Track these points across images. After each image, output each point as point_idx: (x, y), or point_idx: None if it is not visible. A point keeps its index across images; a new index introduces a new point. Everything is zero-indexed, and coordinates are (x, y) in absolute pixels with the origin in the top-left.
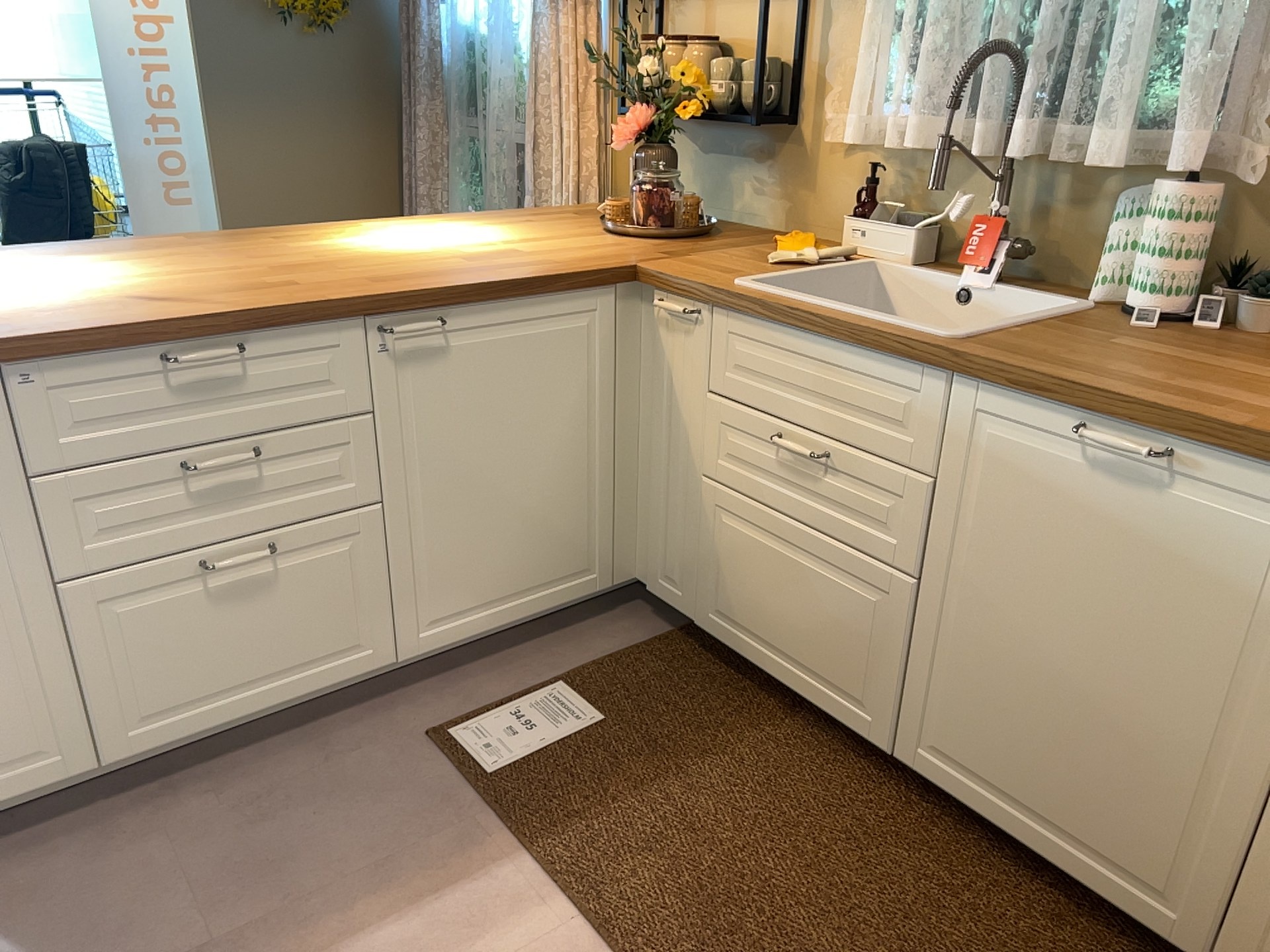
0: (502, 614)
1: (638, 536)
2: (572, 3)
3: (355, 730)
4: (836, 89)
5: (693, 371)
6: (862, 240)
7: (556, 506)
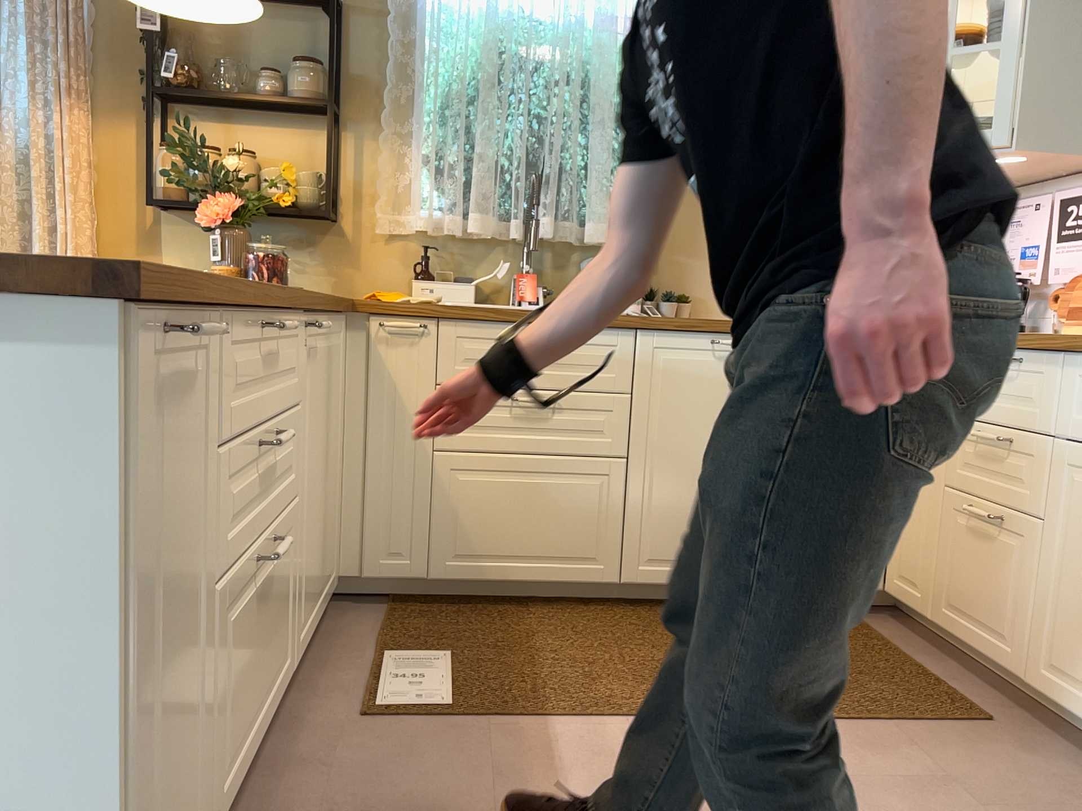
0: (315, 616)
1: (344, 535)
2: (73, 103)
3: (301, 748)
4: (376, 197)
5: (417, 373)
6: (433, 293)
7: (329, 506)
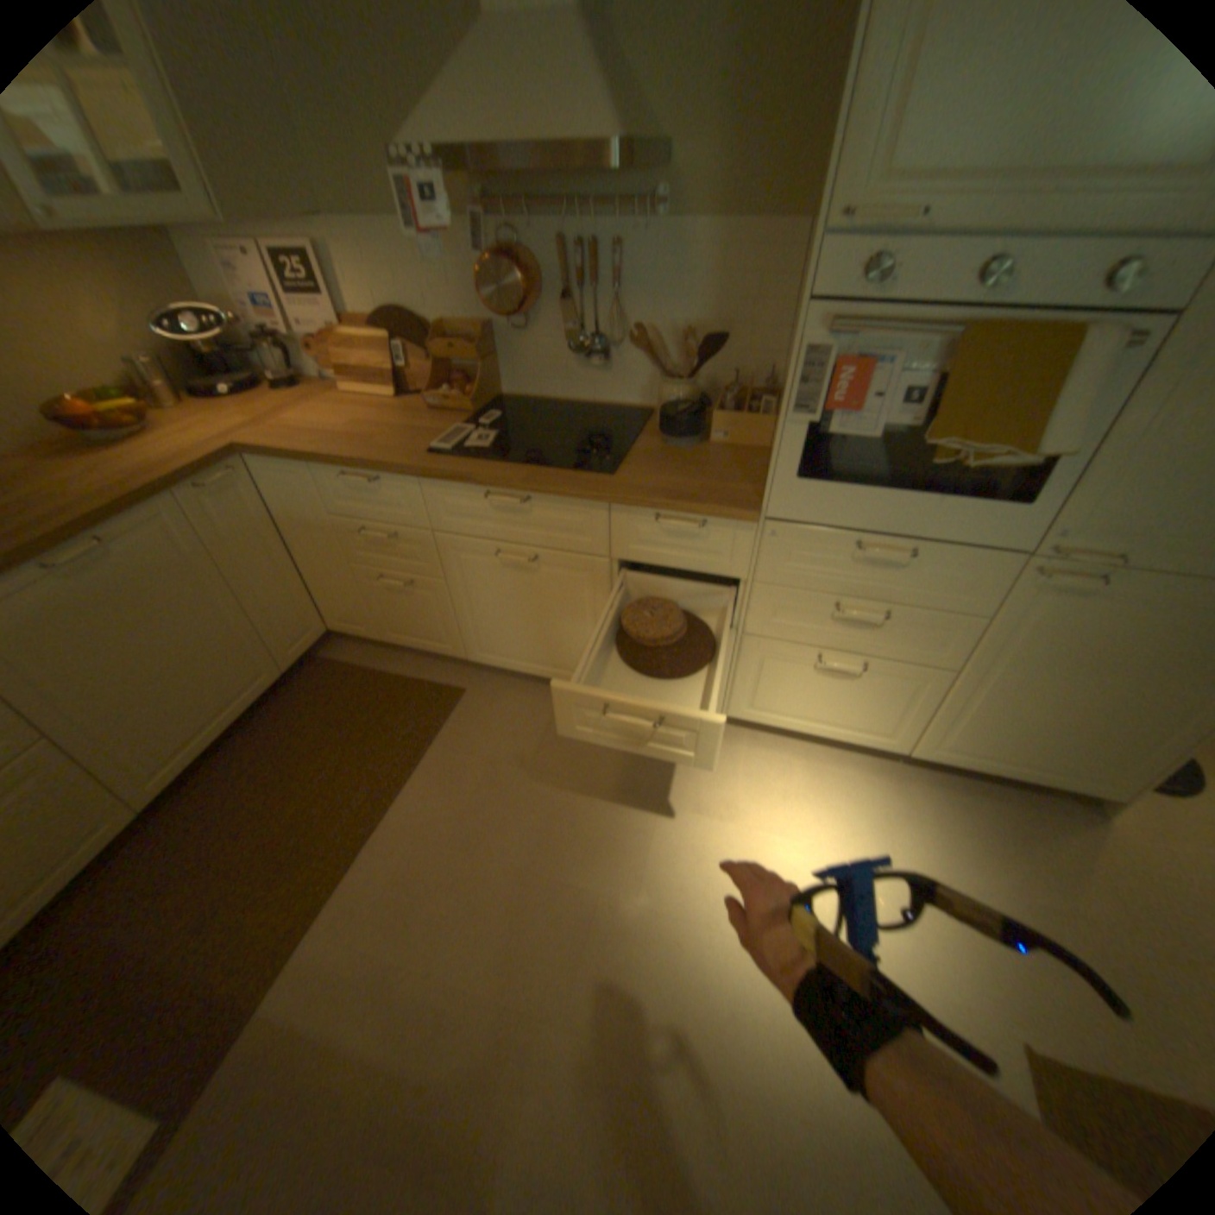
0: None
1: None
2: None
3: None
4: None
5: None
6: None
7: None
